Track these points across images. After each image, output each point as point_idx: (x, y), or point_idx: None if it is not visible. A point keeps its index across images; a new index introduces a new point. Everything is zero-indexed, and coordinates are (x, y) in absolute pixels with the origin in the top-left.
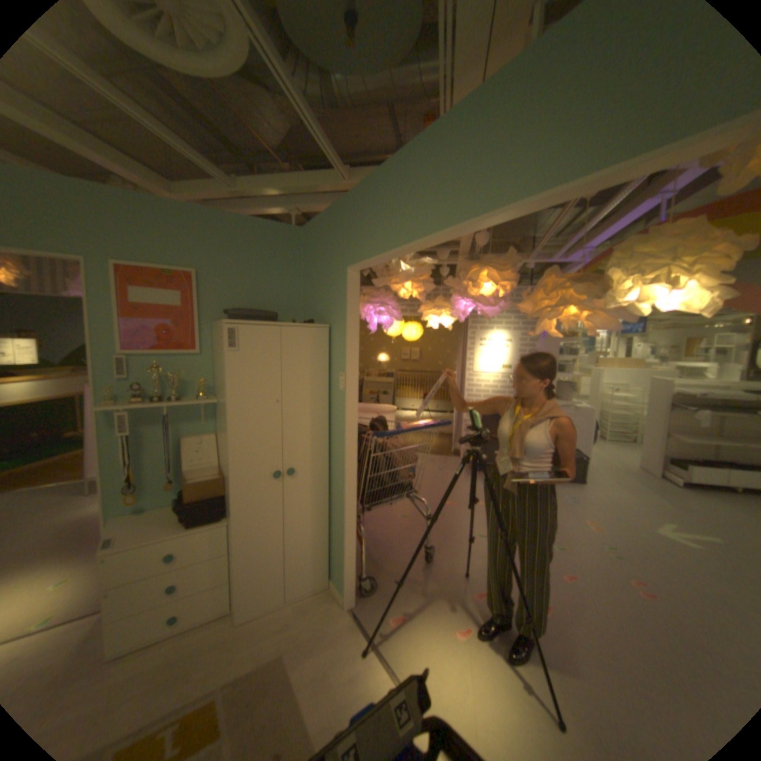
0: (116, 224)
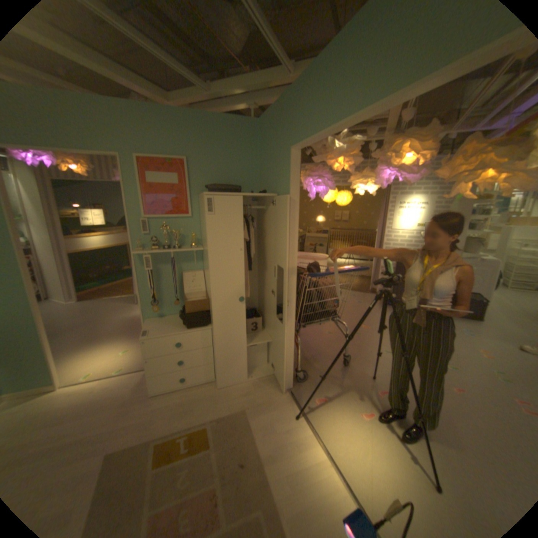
0: (135, 127)
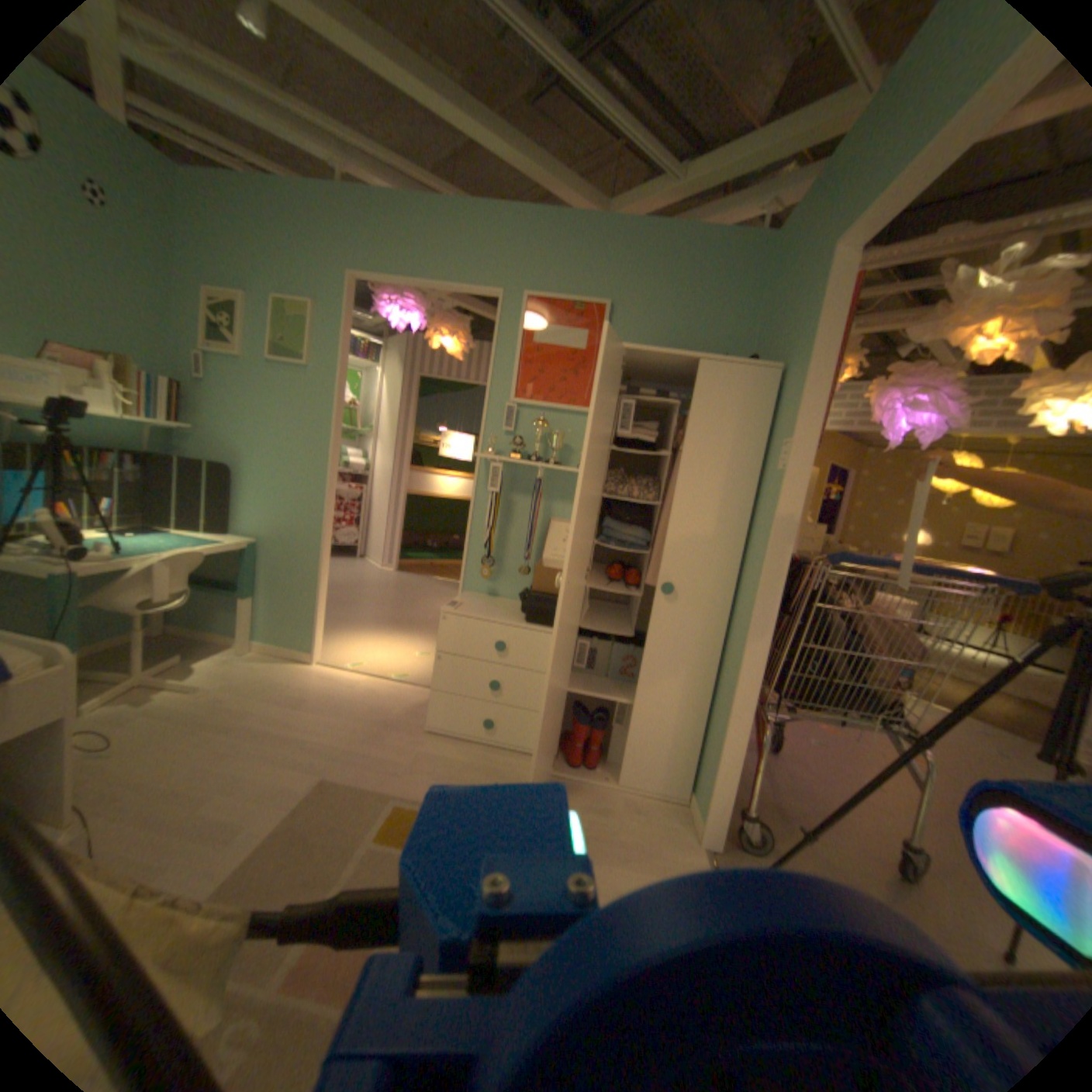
0: (537, 249)
